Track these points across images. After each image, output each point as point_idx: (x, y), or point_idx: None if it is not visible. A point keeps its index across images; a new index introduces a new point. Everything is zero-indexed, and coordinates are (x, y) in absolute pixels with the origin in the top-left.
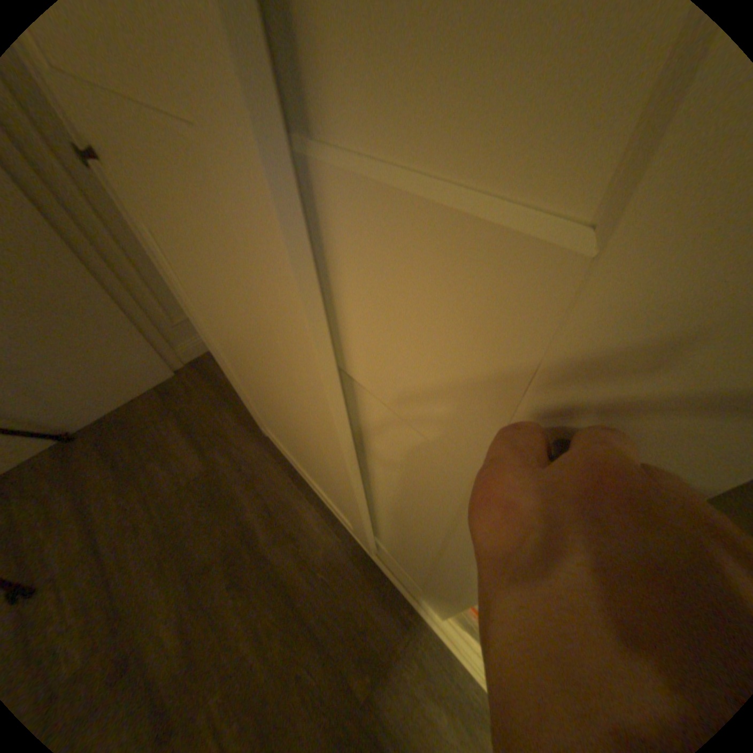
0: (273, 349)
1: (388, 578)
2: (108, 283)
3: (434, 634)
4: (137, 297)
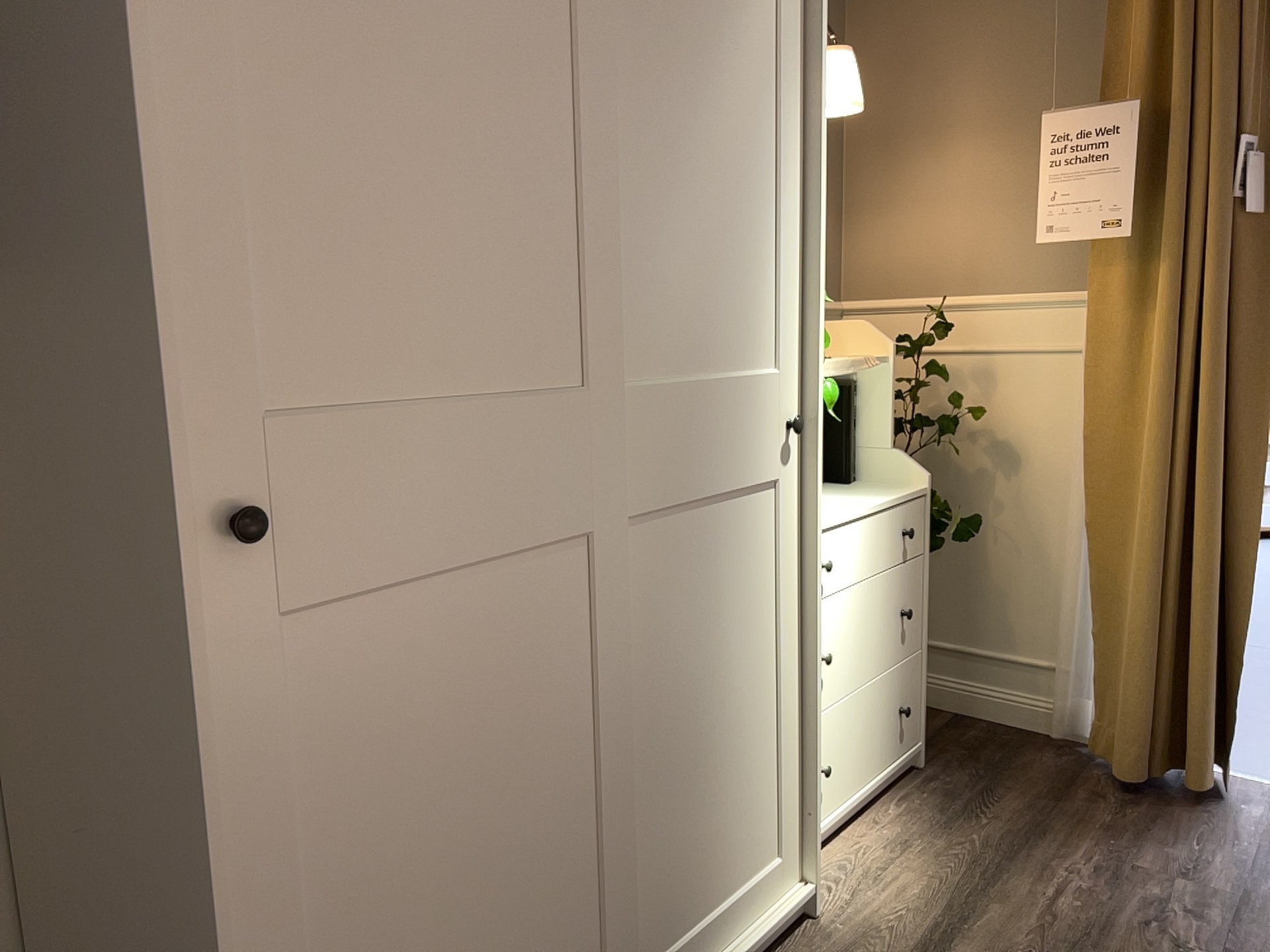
0: (588, 525)
1: None
2: None
3: None
4: None
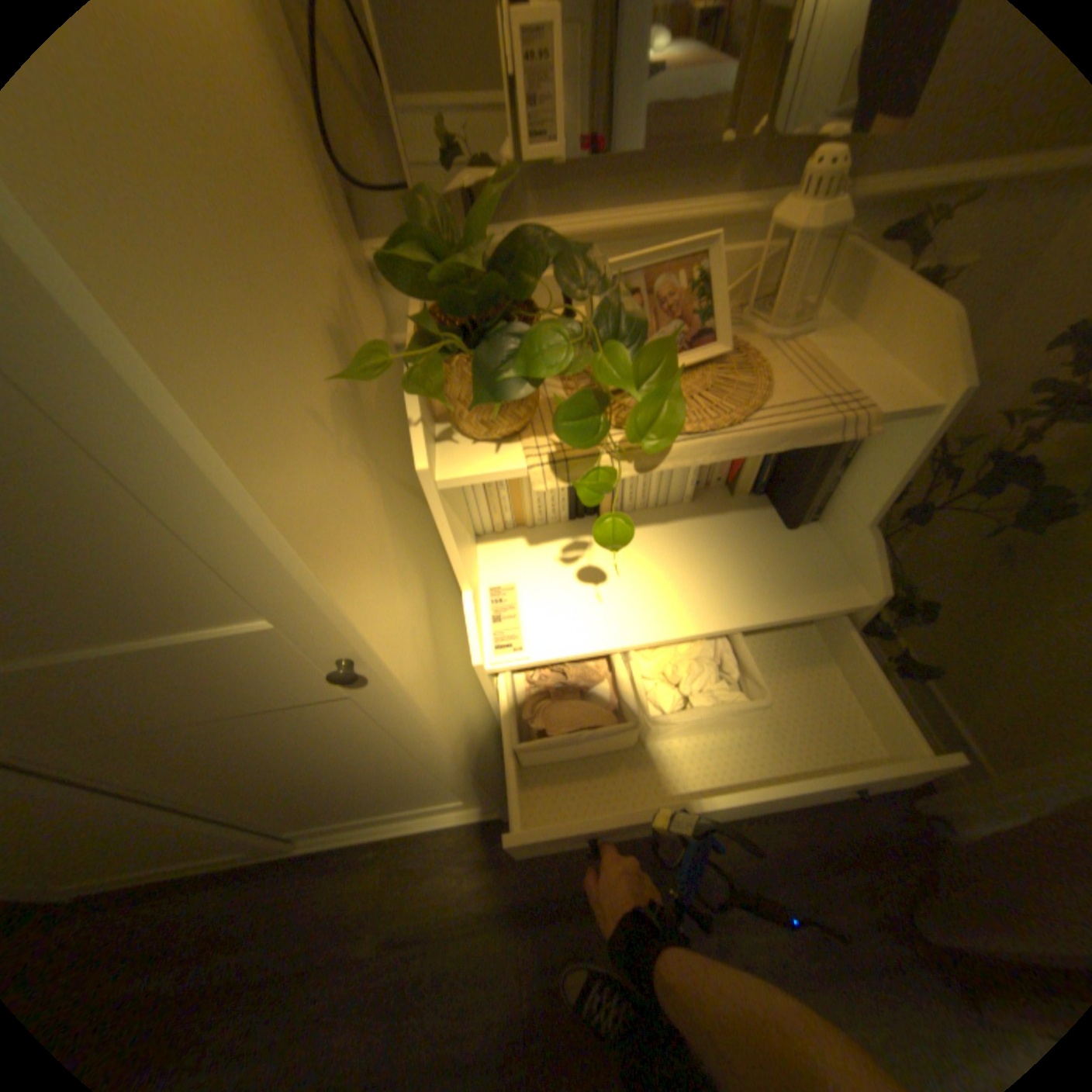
0: None
1: (319, 852)
2: None
3: (383, 841)
4: None
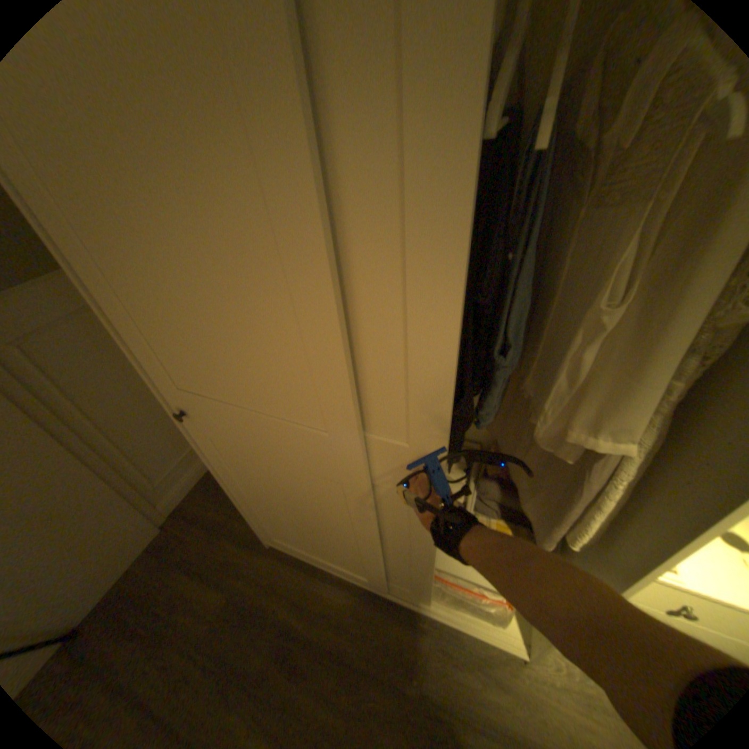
0: (336, 481)
1: (401, 606)
2: (102, 471)
3: (443, 625)
4: (122, 474)
